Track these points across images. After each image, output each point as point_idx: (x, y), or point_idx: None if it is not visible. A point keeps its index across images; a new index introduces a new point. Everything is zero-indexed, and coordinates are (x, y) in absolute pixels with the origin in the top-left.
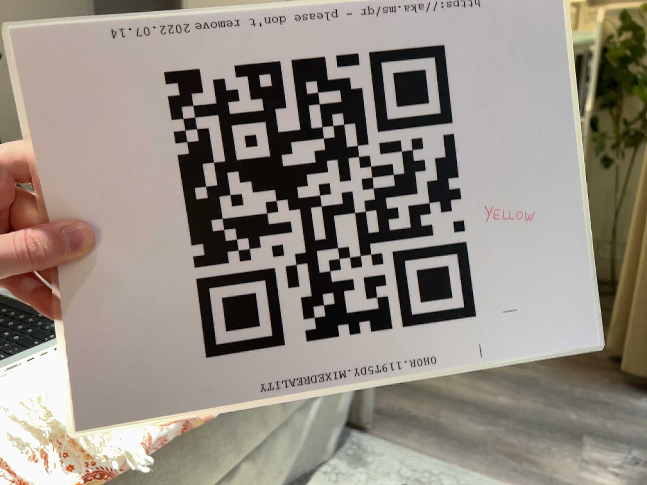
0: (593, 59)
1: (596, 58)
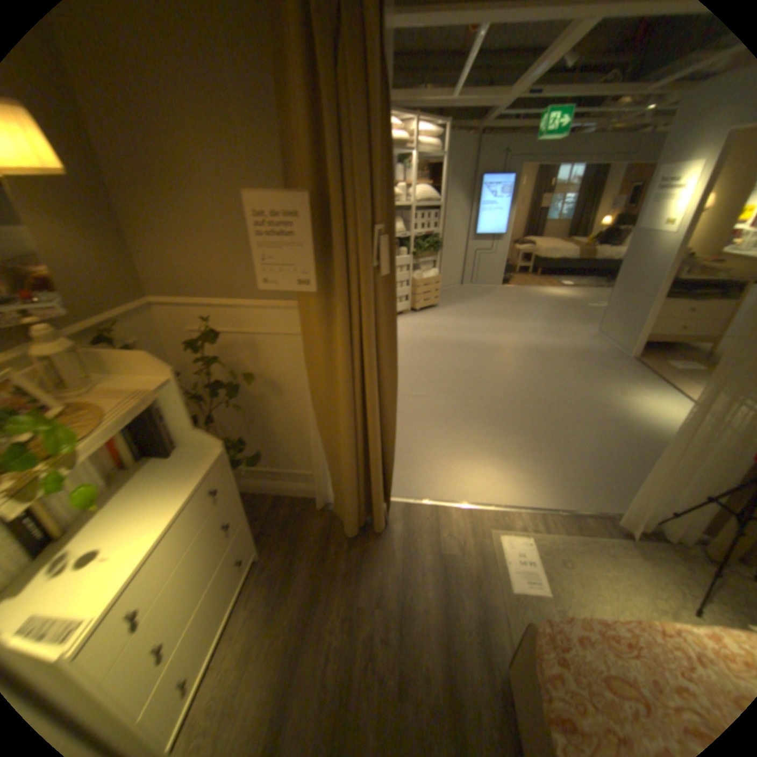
0: (157, 400)
1: (168, 399)
